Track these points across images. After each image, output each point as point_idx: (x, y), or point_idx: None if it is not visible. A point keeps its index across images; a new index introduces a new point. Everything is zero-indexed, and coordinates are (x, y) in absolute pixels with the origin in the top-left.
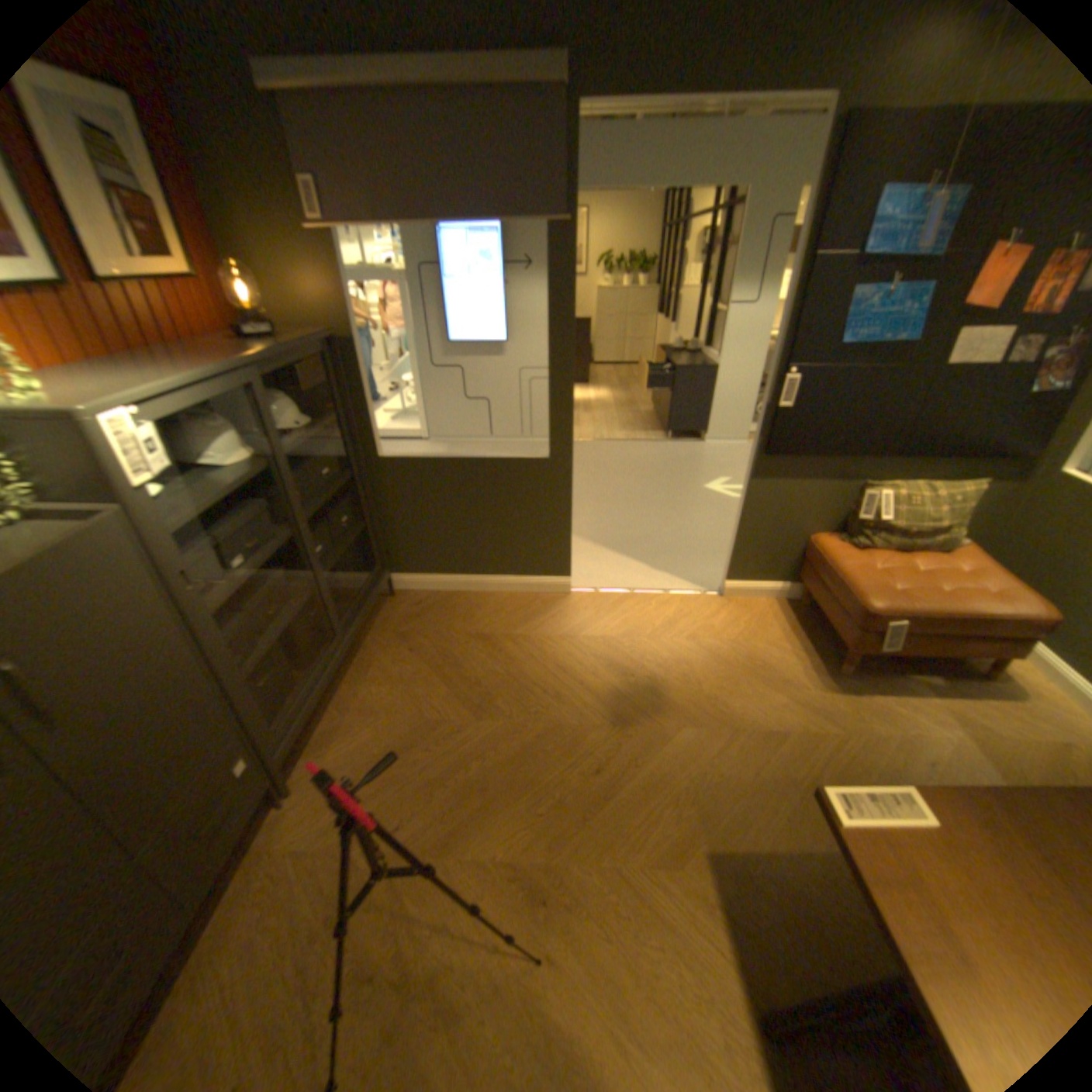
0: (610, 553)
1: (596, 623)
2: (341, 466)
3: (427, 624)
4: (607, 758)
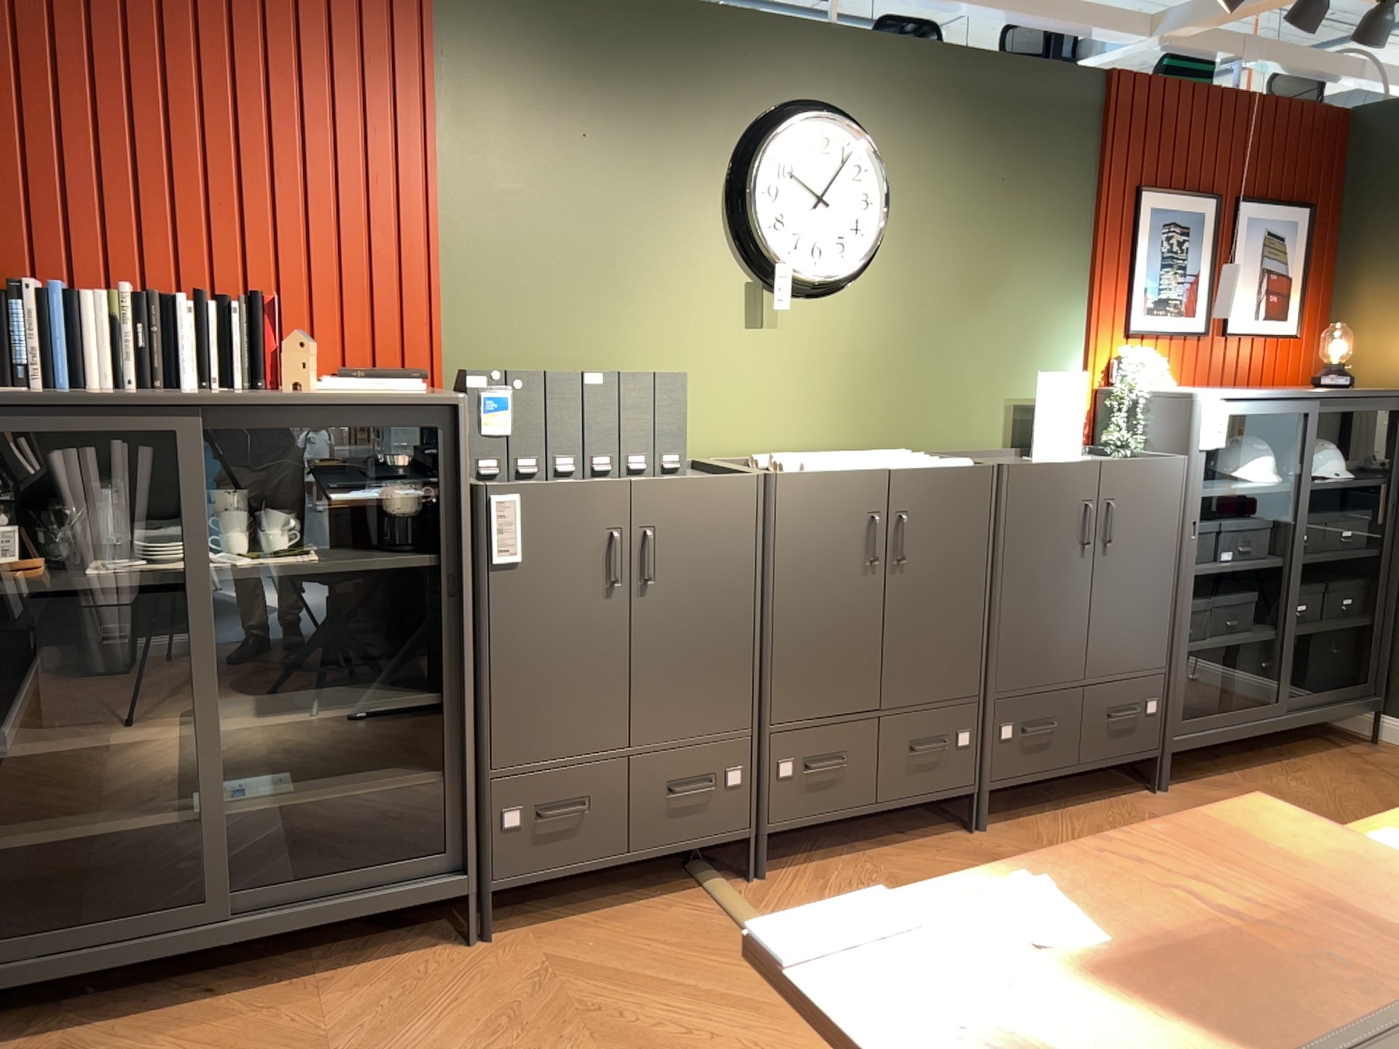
0: None
1: None
2: (1369, 545)
3: None
4: None
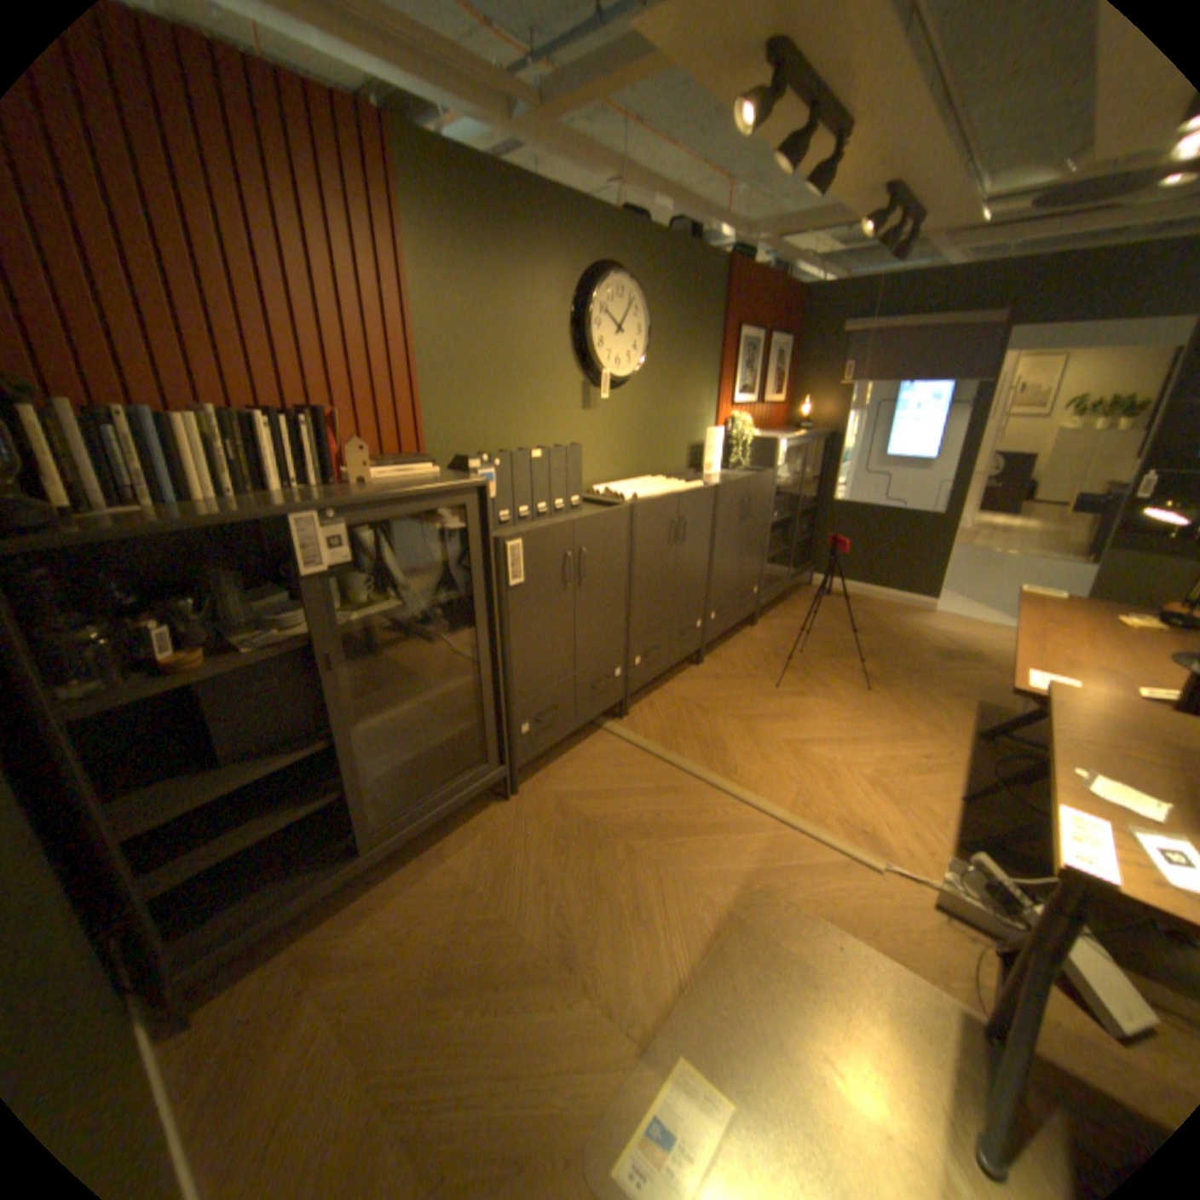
0: (979, 606)
1: (950, 627)
2: (811, 501)
3: (830, 600)
4: (932, 665)
